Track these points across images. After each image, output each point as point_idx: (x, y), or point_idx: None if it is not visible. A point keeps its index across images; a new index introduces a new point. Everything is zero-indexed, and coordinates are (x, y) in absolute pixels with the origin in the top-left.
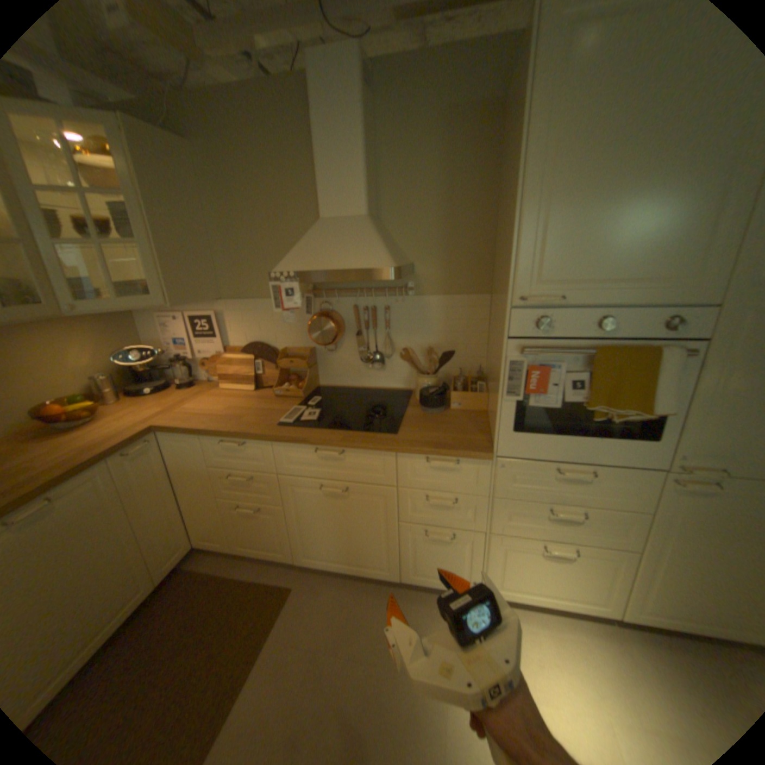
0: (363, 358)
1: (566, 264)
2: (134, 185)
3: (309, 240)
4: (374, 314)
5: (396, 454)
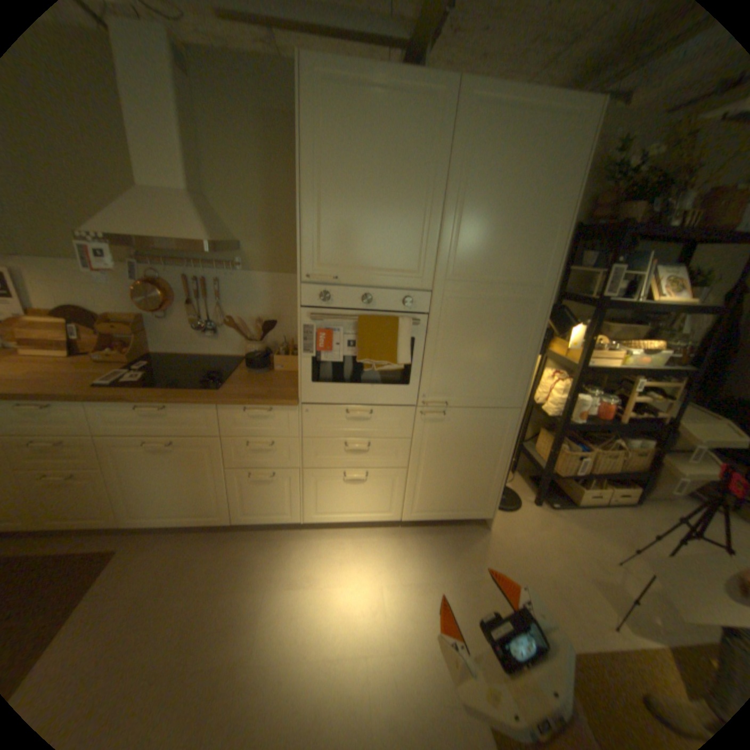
0: (196, 327)
1: (335, 254)
2: None
3: (123, 206)
4: (203, 285)
5: (216, 408)
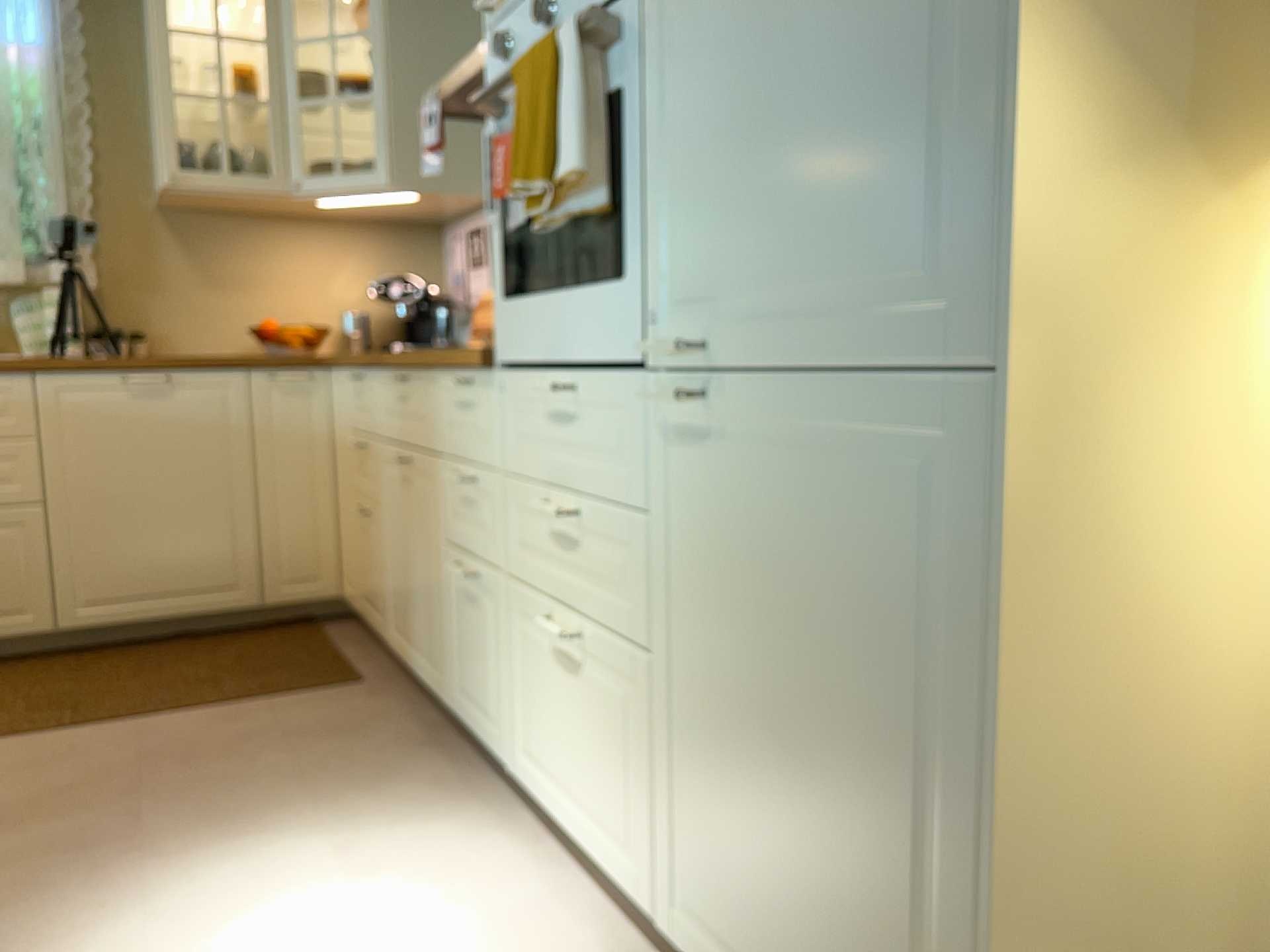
0: None
1: None
2: (387, 21)
3: None
4: None
5: (440, 381)
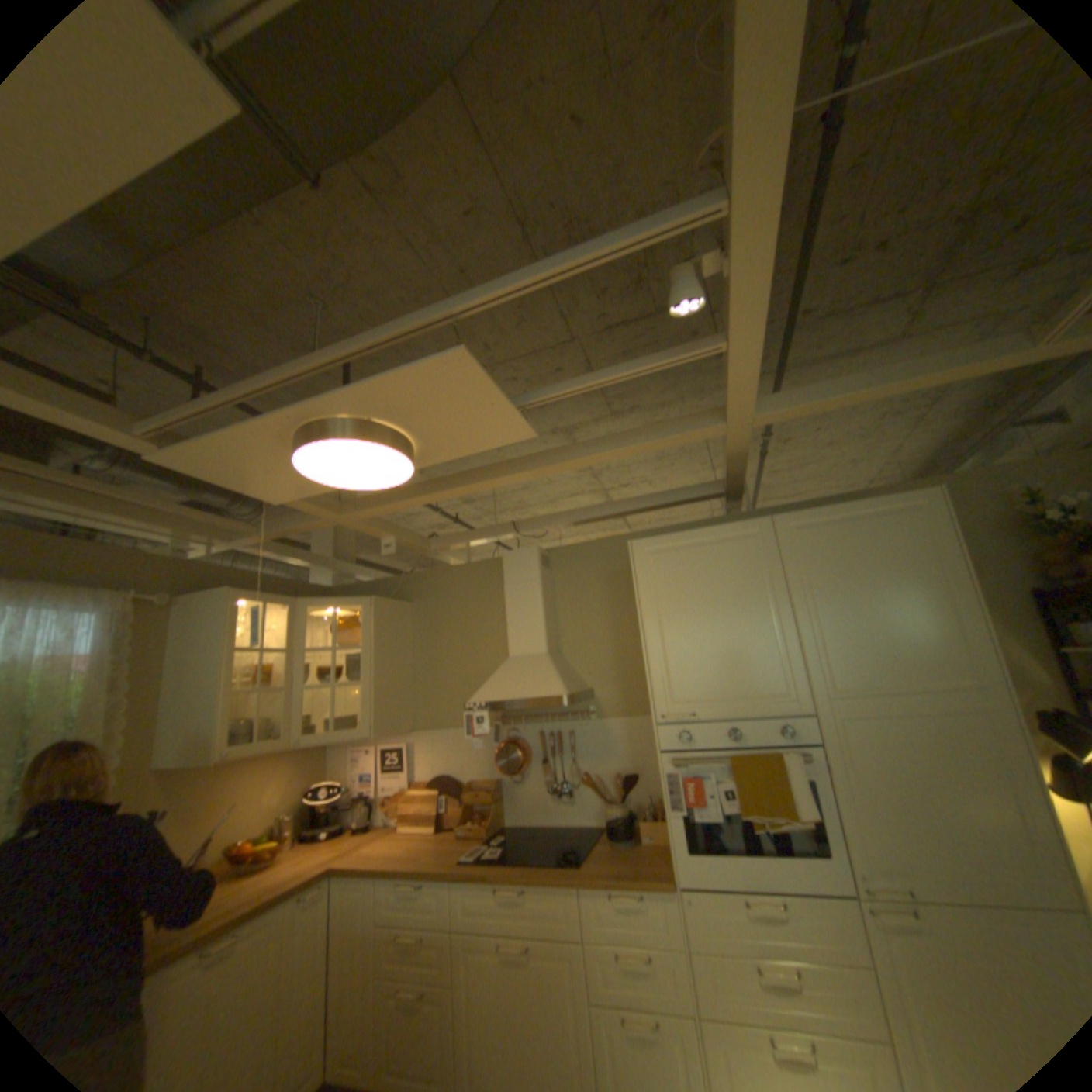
0: (550, 791)
1: (687, 689)
2: (369, 642)
3: (498, 676)
4: (558, 740)
5: (577, 895)
